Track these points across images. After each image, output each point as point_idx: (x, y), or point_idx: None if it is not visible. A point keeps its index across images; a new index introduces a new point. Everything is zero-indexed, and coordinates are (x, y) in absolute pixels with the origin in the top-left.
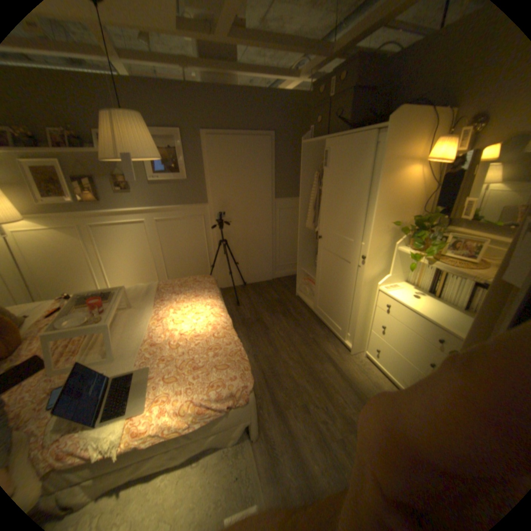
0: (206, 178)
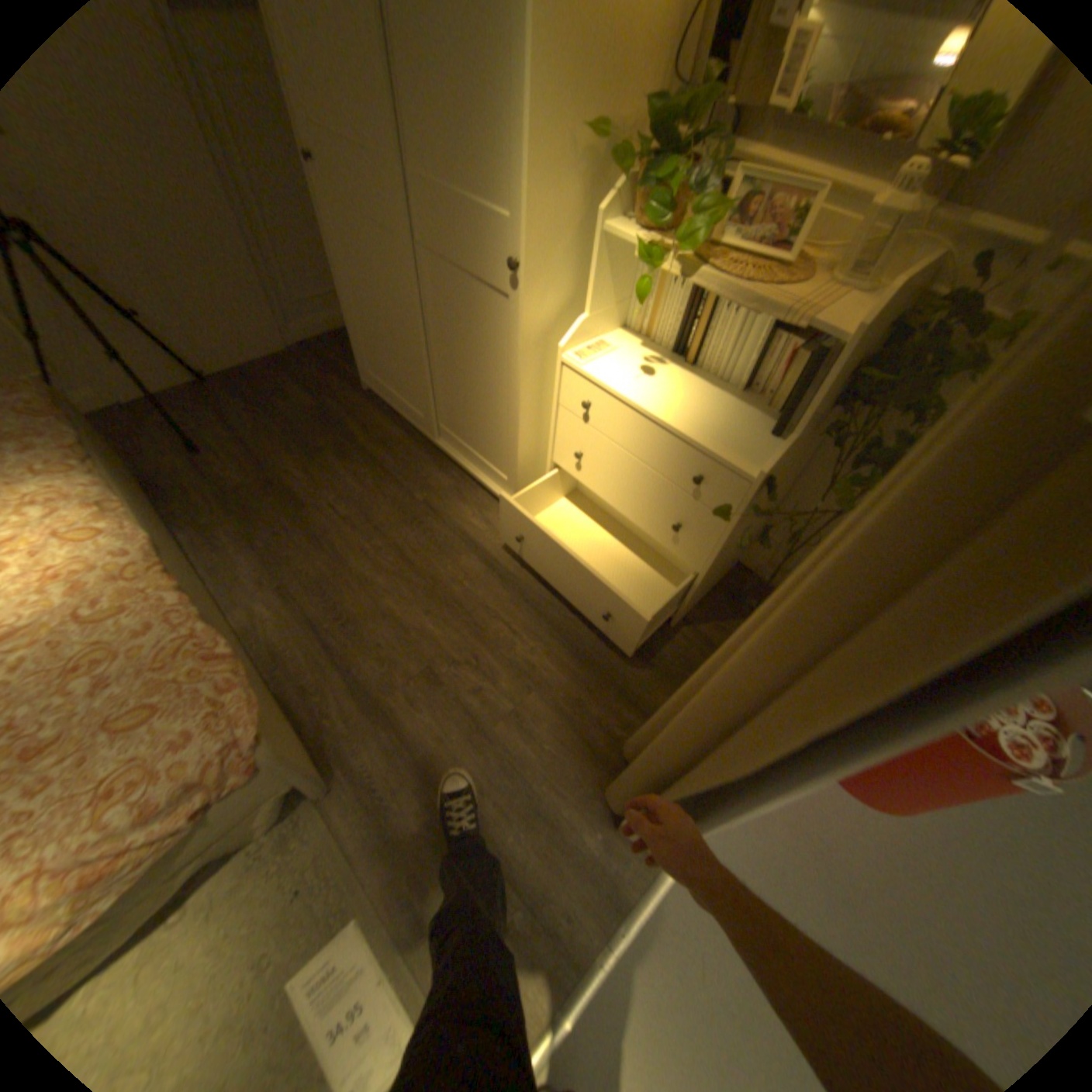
0: None
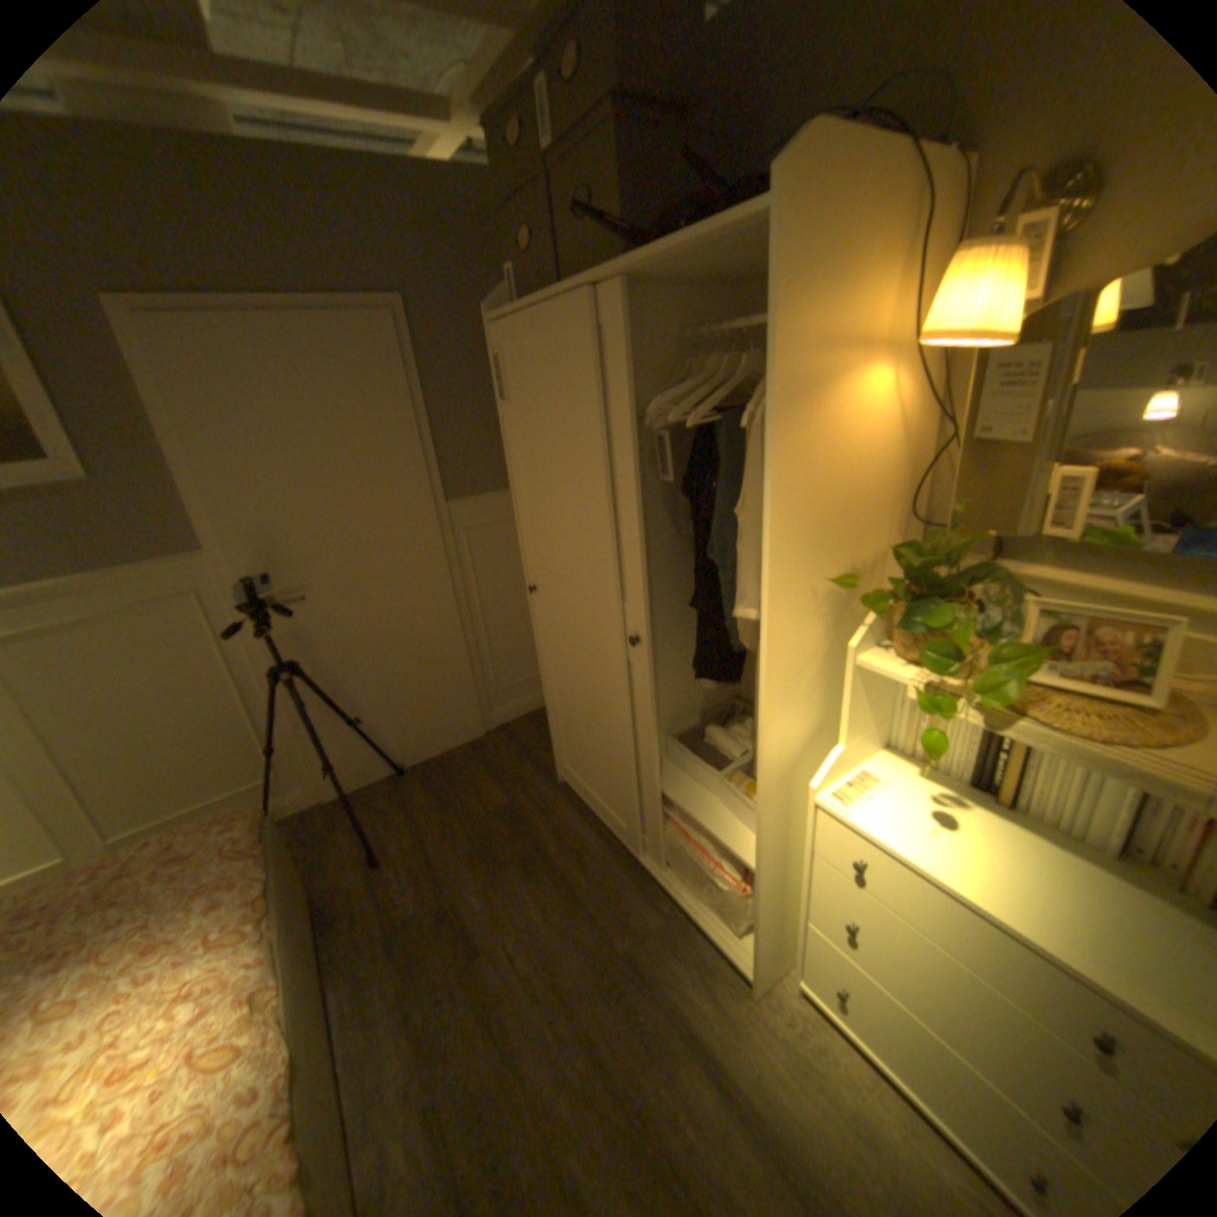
0: (164, 467)
